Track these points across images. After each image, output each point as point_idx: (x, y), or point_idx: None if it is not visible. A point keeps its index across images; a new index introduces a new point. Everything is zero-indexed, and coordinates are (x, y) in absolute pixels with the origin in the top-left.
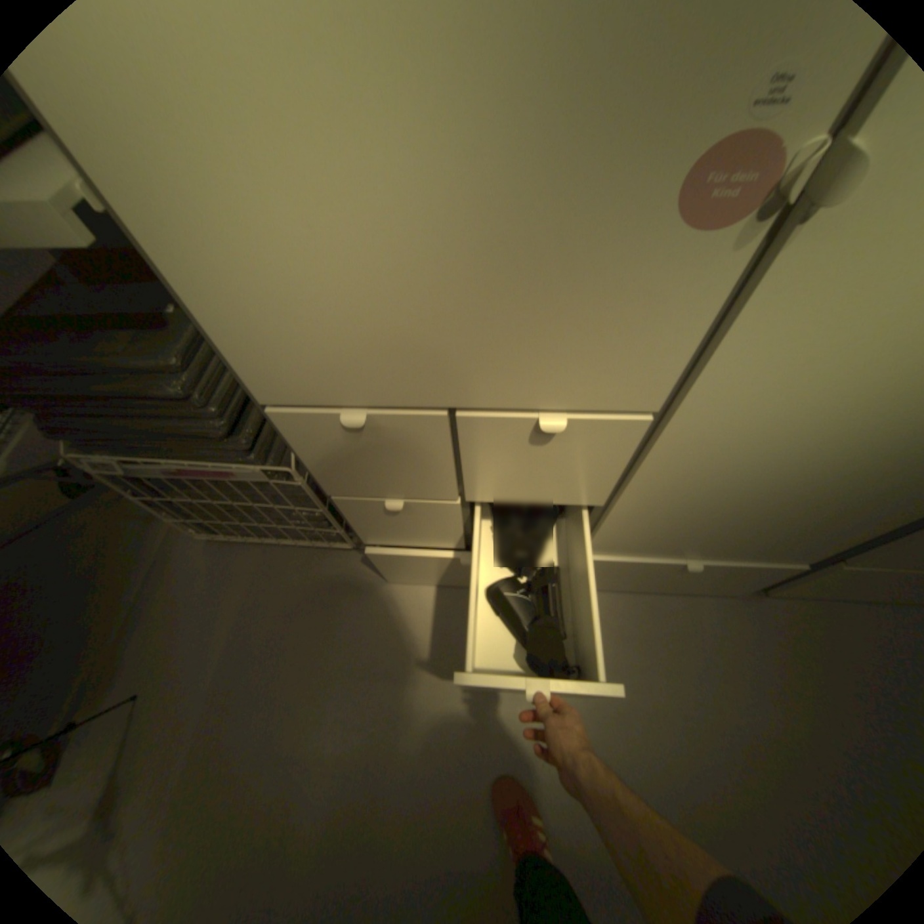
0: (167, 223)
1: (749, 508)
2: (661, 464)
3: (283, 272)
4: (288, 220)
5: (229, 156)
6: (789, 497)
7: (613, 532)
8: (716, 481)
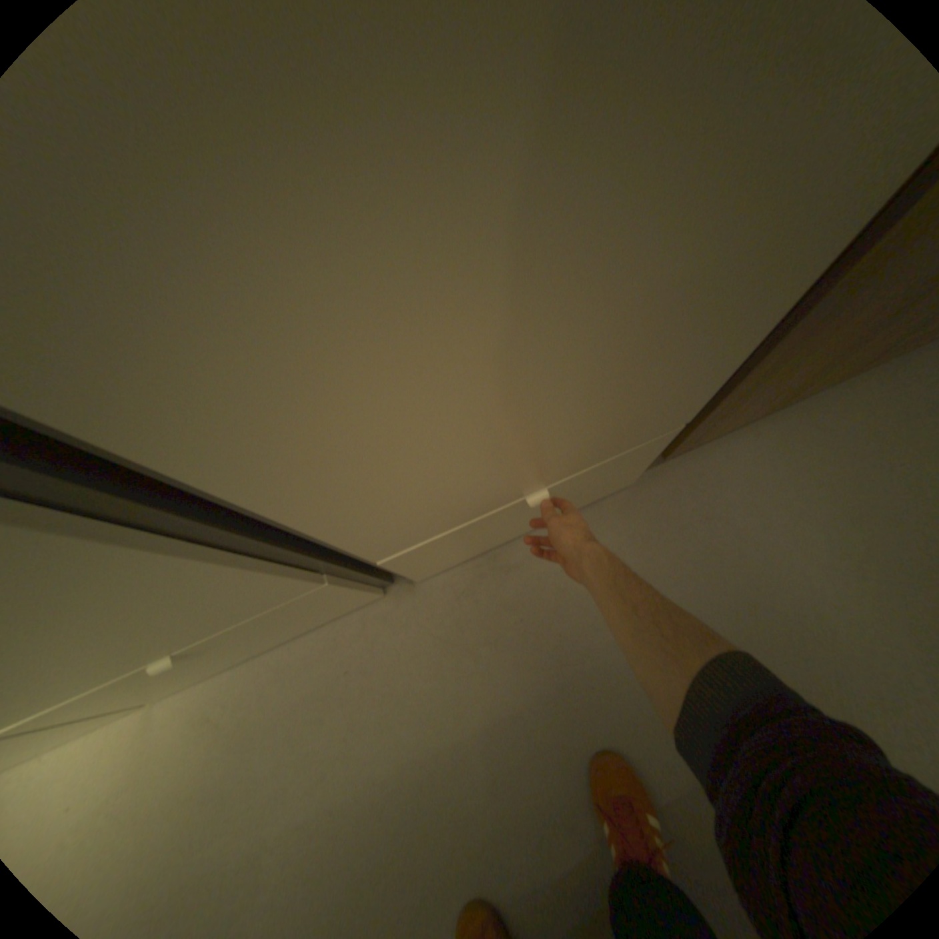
0: None
1: None
2: None
3: None
4: None
5: None
6: None
7: None
8: None
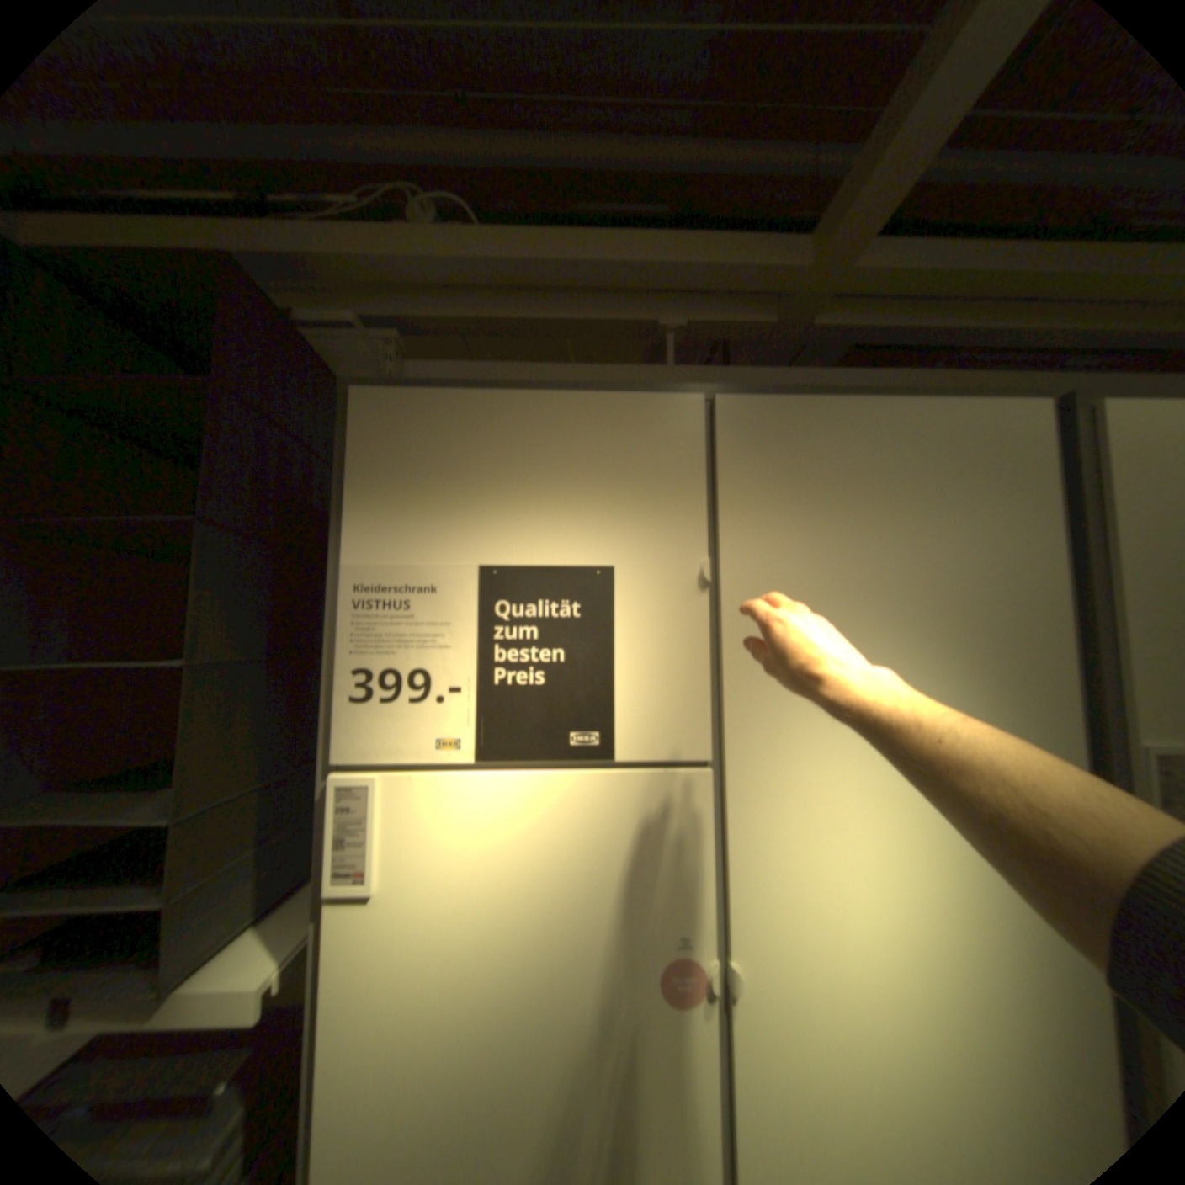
0: (347, 1011)
1: None
2: None
3: (409, 1047)
4: (430, 1009)
5: (412, 972)
6: None
7: None
8: None
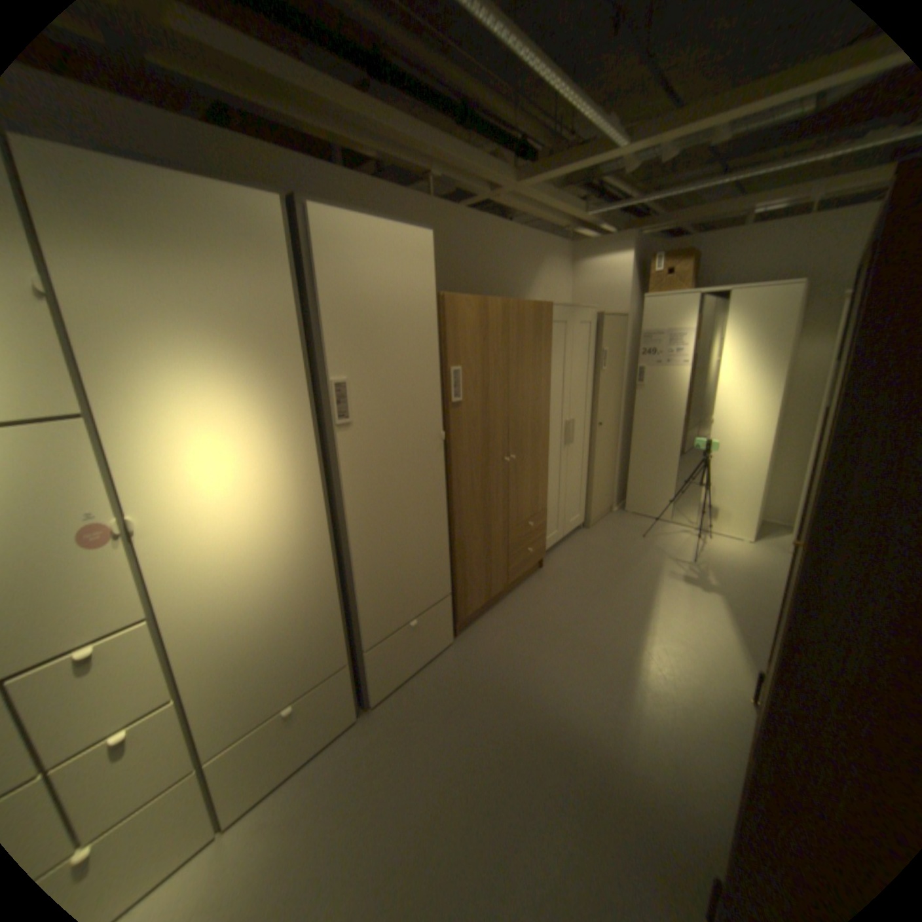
0: None
1: (259, 648)
2: (177, 648)
3: None
4: None
5: None
6: (268, 630)
7: (199, 723)
8: (220, 642)
